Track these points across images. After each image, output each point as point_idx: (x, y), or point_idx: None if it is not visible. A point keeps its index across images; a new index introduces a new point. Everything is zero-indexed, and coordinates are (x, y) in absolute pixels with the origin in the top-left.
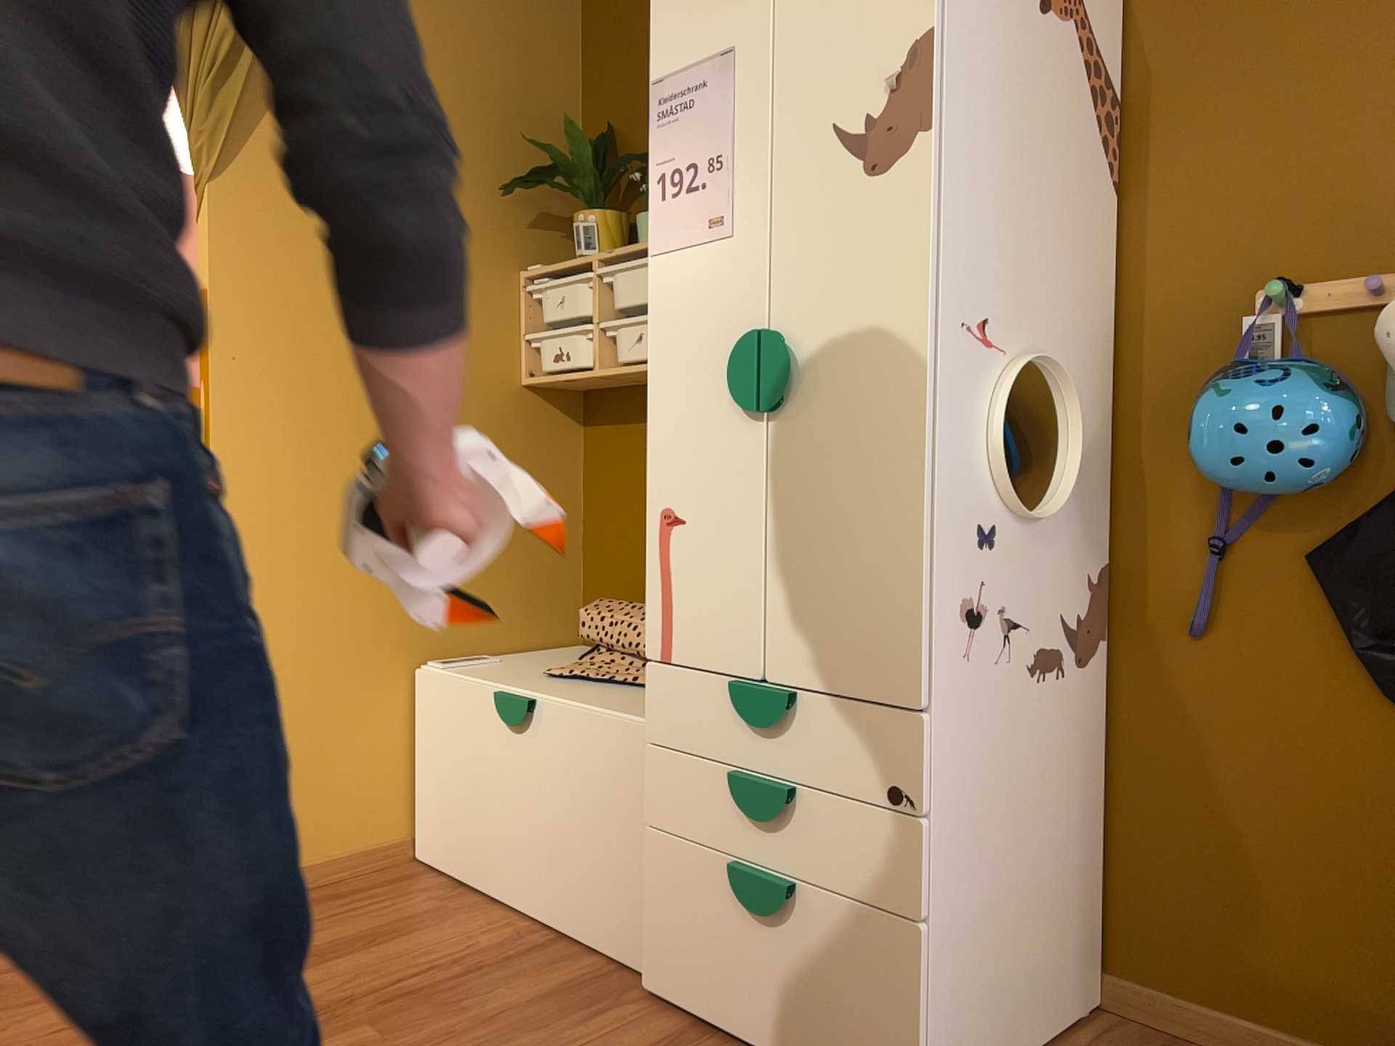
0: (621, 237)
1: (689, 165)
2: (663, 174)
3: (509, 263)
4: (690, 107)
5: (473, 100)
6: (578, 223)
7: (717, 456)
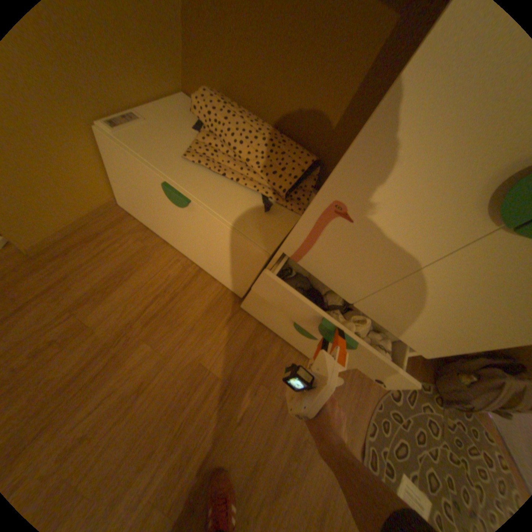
0: None
1: None
2: None
3: None
4: None
5: None
6: None
7: (421, 211)
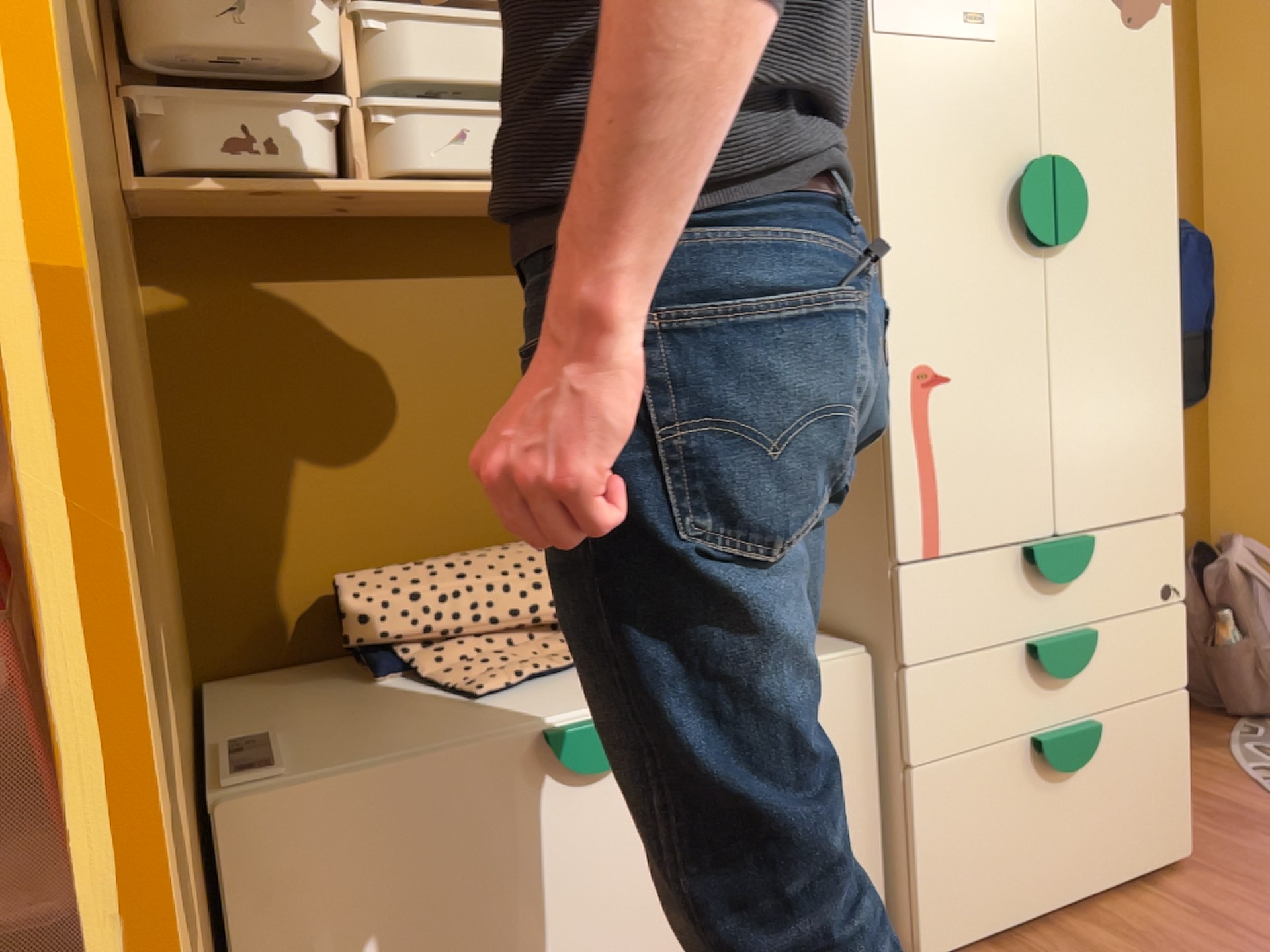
0: None
1: None
2: None
3: None
4: None
5: None
6: None
7: (990, 299)
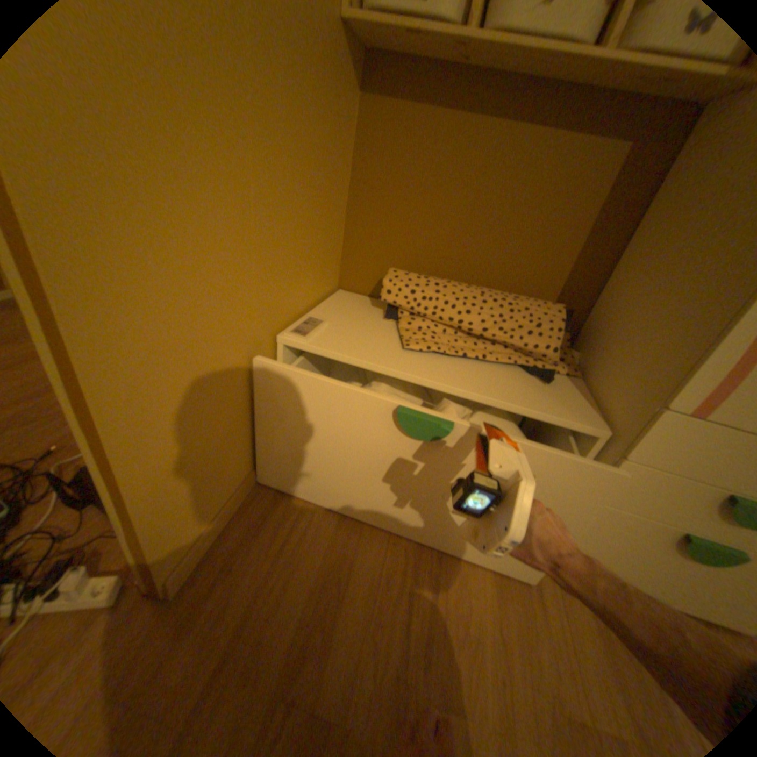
0: None
1: None
2: None
3: None
4: None
5: None
6: None
7: None
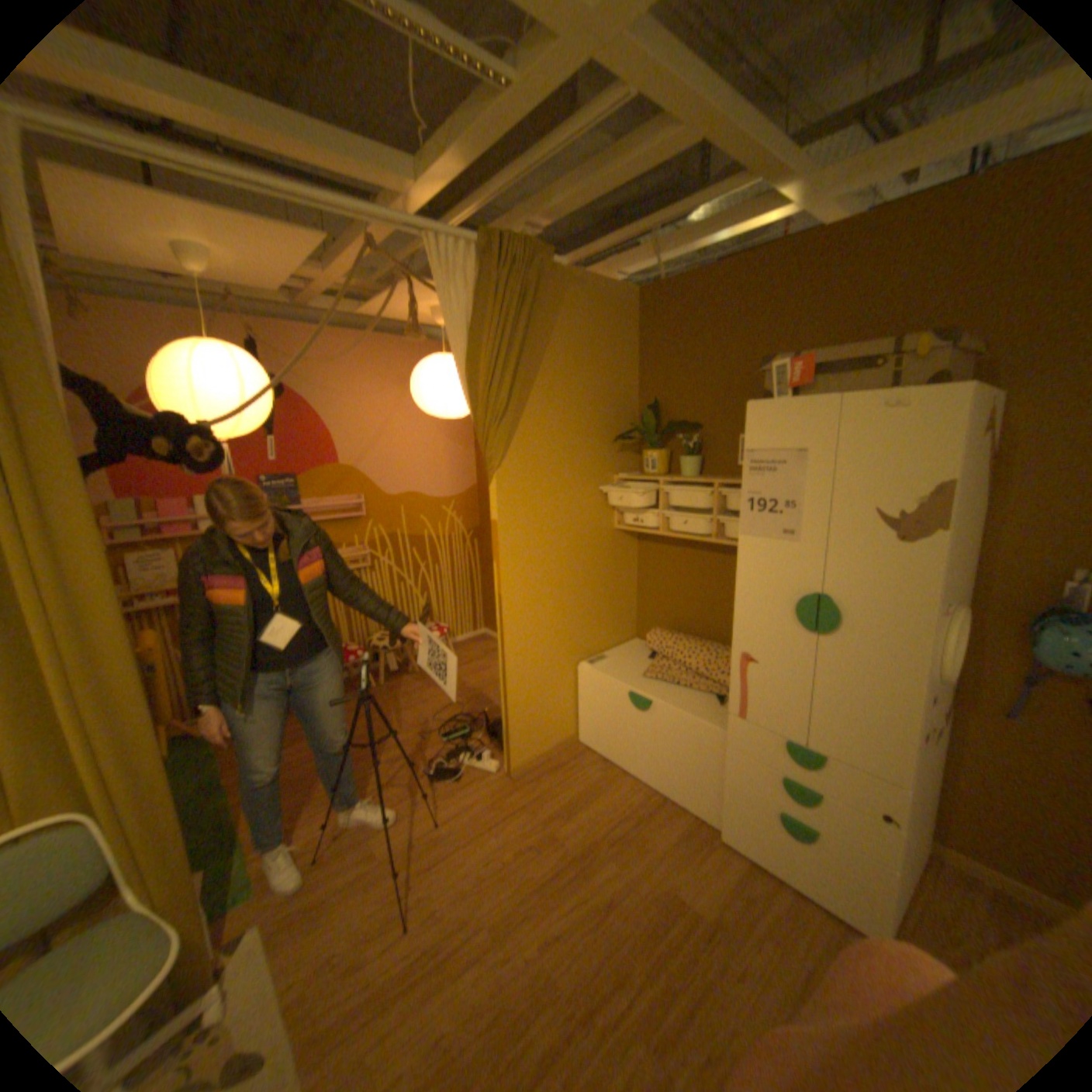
0: (668, 462)
1: (772, 499)
2: (753, 498)
3: (610, 472)
4: (774, 469)
5: (595, 396)
6: (648, 457)
7: (784, 642)
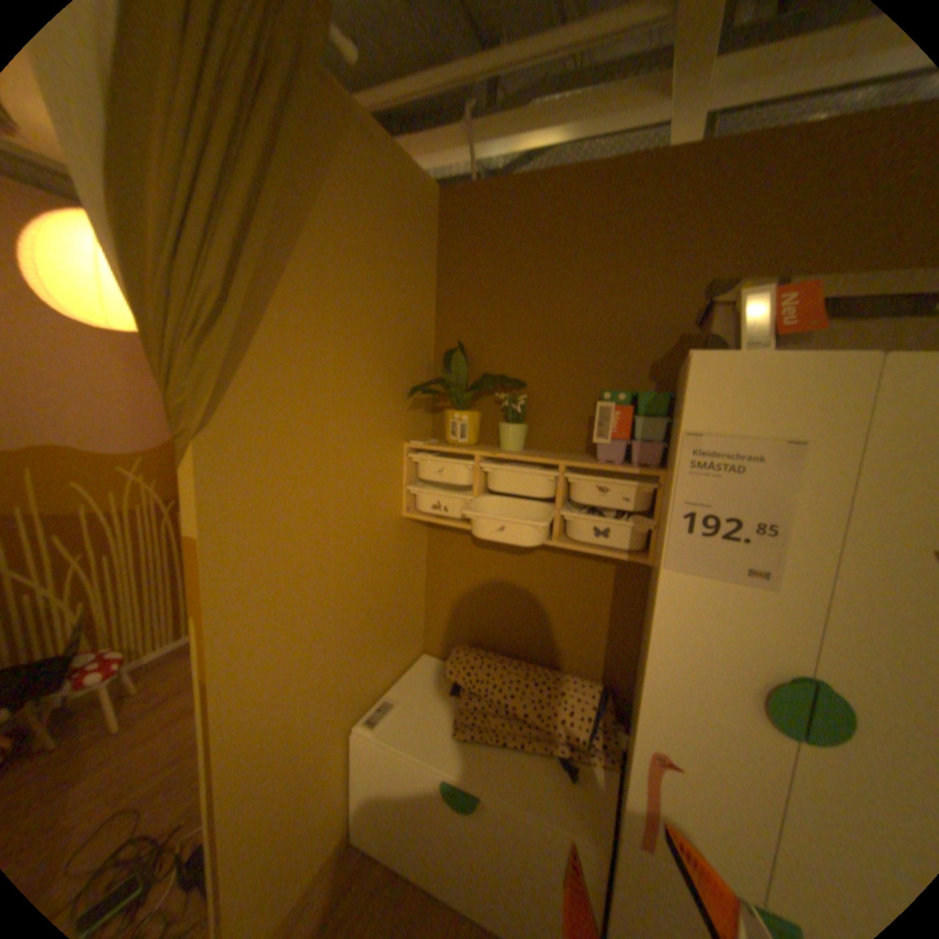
0: (479, 428)
1: (730, 517)
2: (693, 512)
3: (398, 438)
4: (738, 469)
5: (383, 323)
6: (455, 420)
7: (732, 744)
